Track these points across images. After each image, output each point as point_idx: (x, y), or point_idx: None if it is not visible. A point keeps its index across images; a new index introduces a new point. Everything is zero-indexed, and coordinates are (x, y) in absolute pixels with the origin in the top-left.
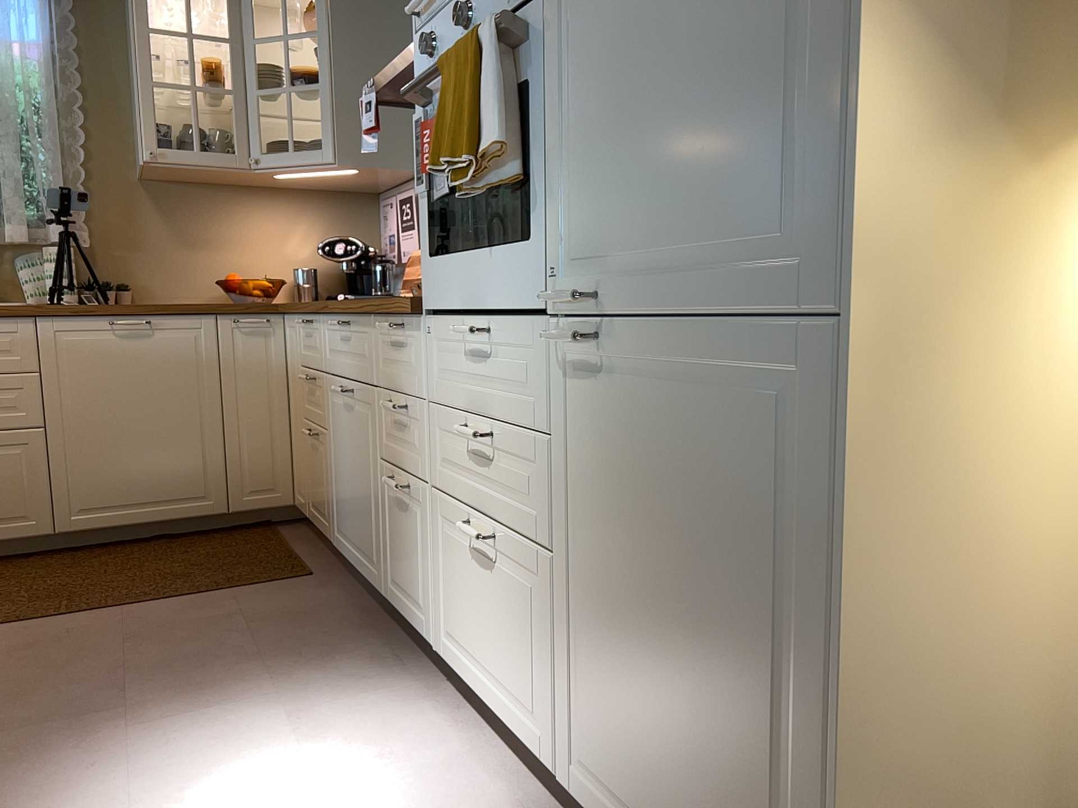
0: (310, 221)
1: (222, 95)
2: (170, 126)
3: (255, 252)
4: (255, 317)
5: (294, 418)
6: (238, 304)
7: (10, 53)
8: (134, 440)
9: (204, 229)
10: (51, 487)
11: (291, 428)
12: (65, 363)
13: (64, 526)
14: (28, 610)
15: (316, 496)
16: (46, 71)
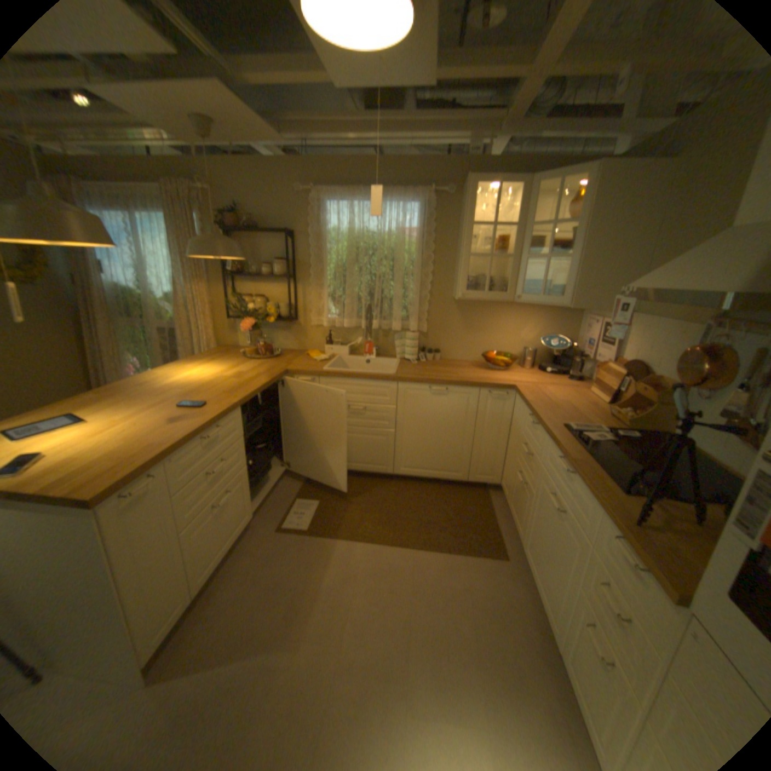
0: (539, 320)
1: (505, 253)
2: (474, 277)
3: (503, 336)
4: (501, 391)
5: (512, 451)
6: (493, 382)
7: (404, 237)
8: (431, 442)
9: (480, 323)
10: (394, 454)
11: (508, 450)
12: (407, 403)
13: (397, 471)
14: (377, 531)
15: (517, 508)
16: (419, 245)
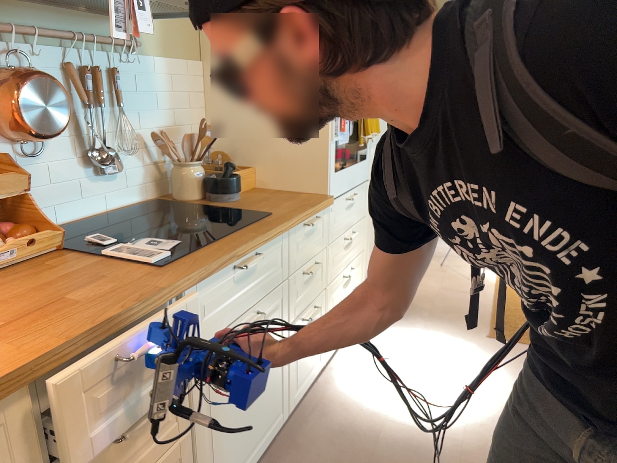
0: None
1: None
2: None
3: None
4: None
5: None
6: None
7: None
8: None
9: None
10: None
11: None
12: None
13: None
14: None
15: None
16: None
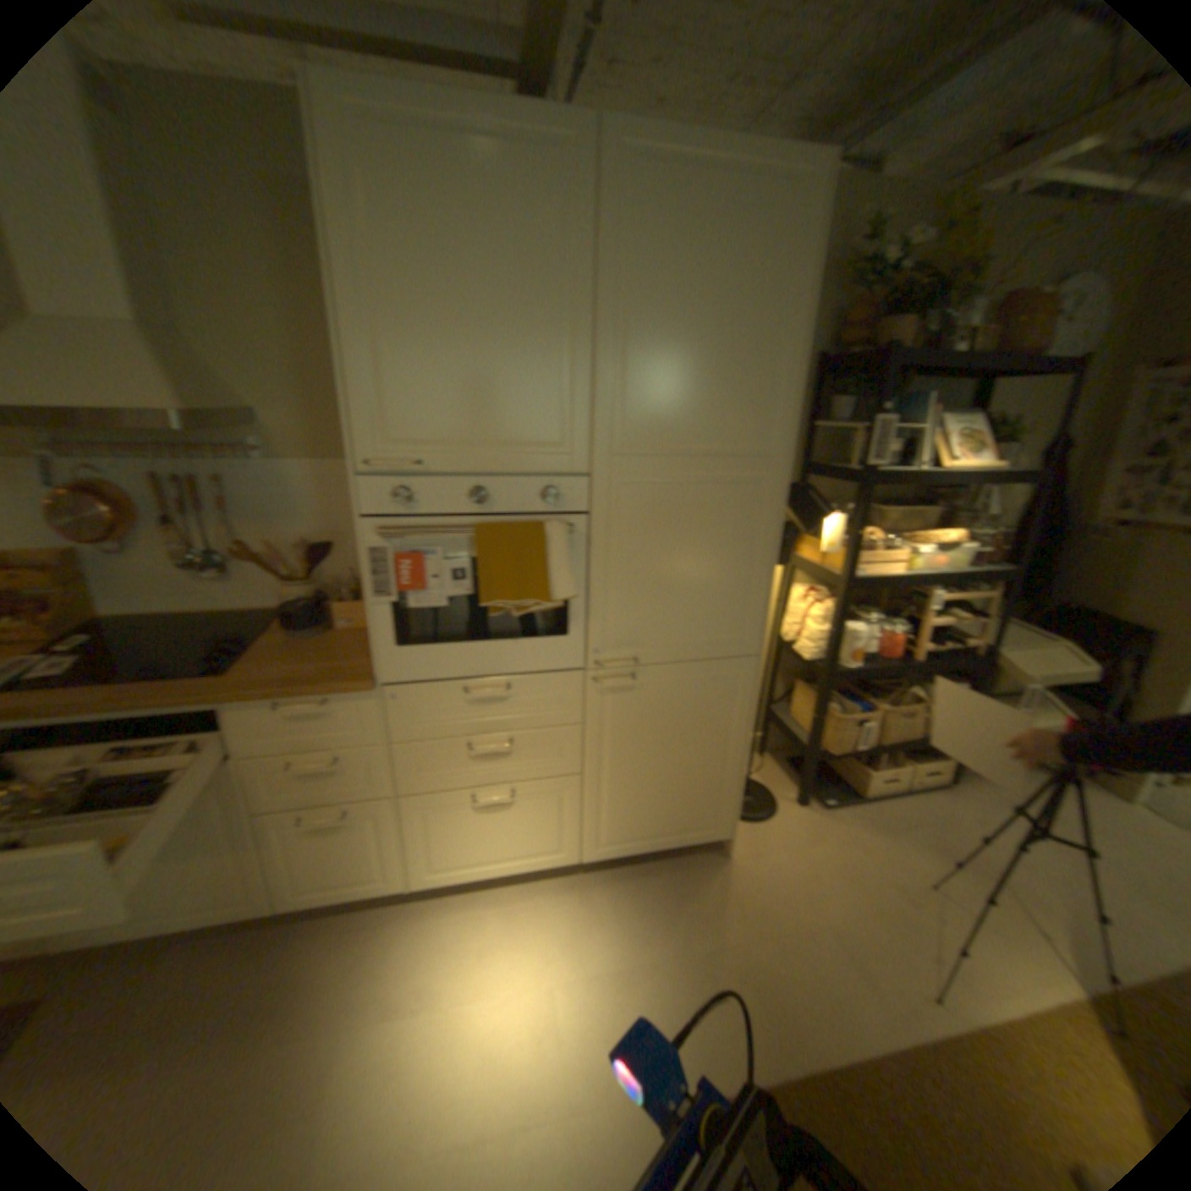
0: None
1: None
2: None
3: None
4: None
5: None
6: None
7: None
8: None
9: None
10: None
11: None
12: None
13: None
14: None
15: None
16: None
